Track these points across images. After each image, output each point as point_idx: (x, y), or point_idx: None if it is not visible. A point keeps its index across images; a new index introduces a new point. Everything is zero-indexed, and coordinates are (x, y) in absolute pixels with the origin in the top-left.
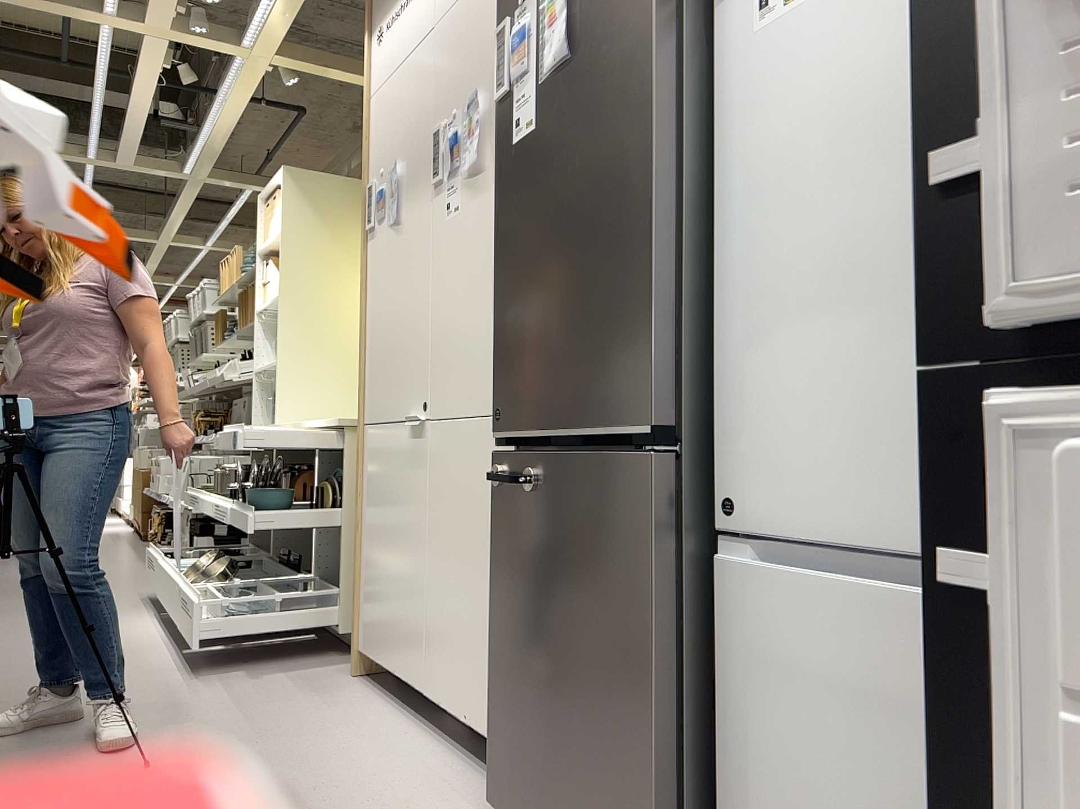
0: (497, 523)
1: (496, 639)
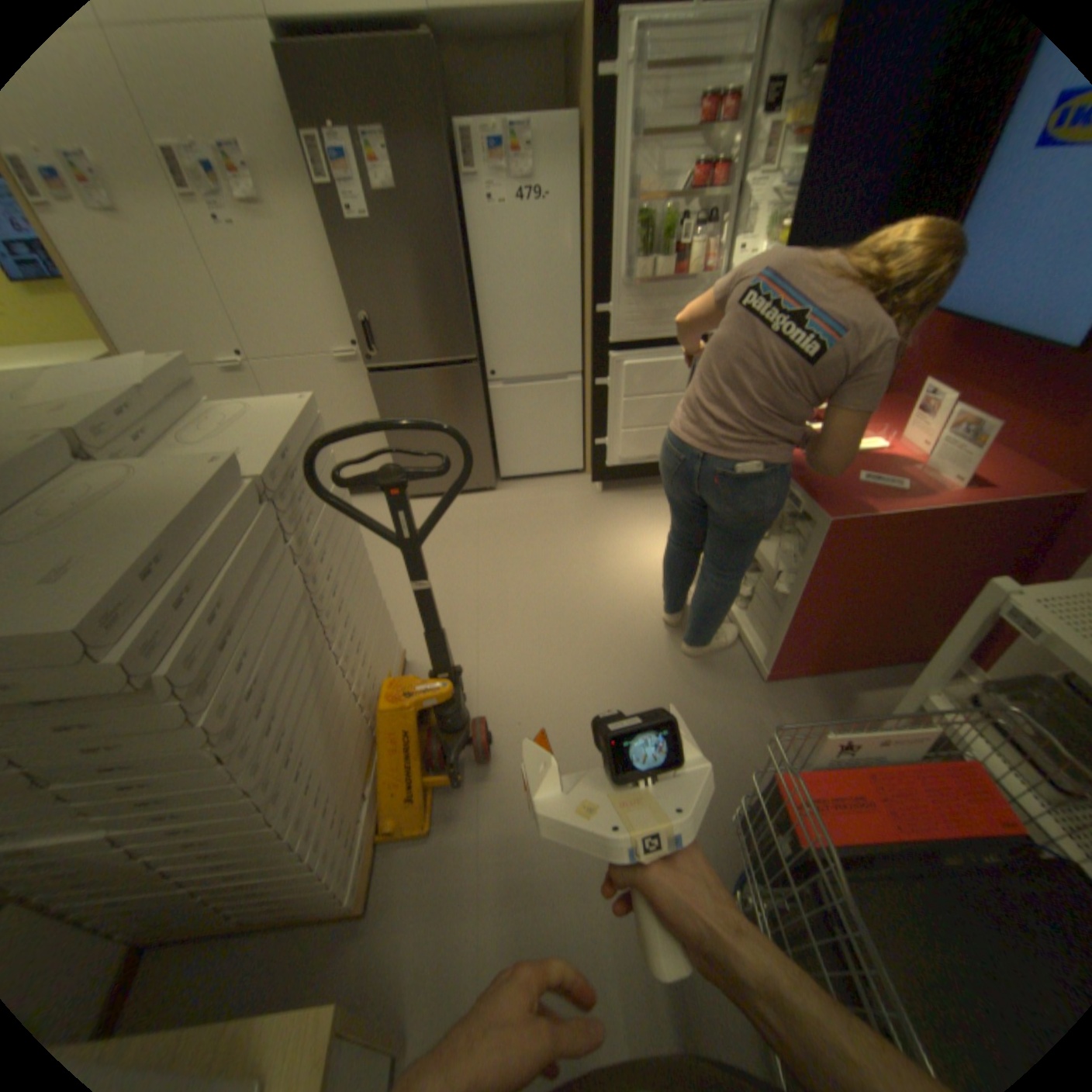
0: (381, 401)
1: (393, 443)
